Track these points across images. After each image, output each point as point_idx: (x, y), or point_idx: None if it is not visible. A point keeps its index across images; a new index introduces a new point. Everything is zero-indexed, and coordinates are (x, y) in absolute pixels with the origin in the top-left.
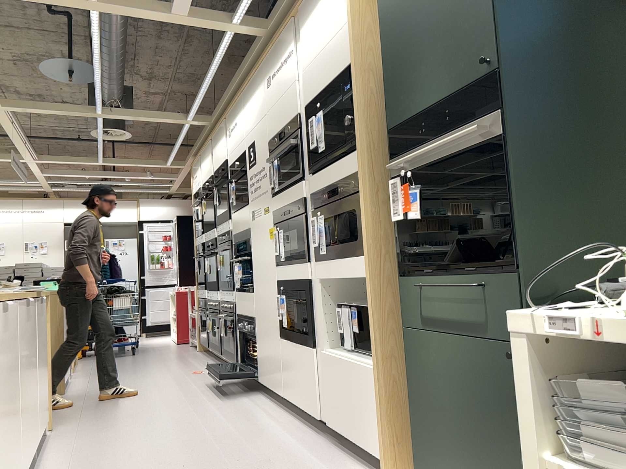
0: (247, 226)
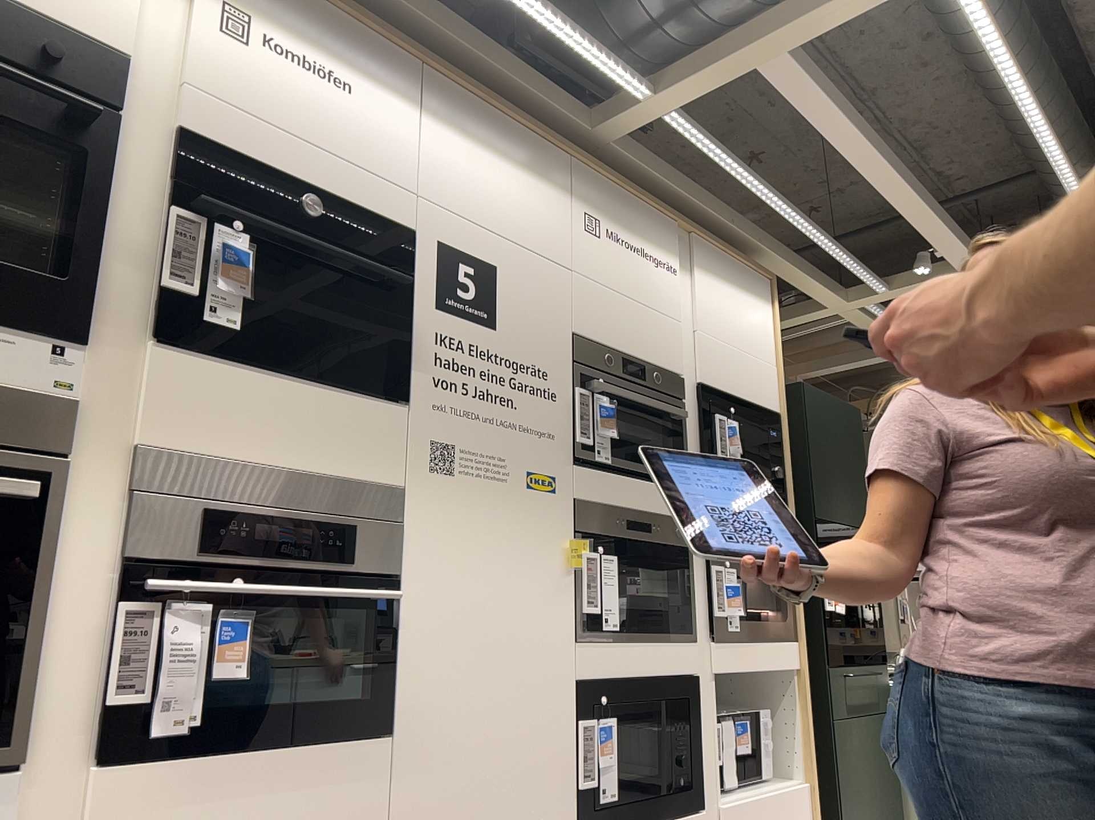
0: (374, 473)
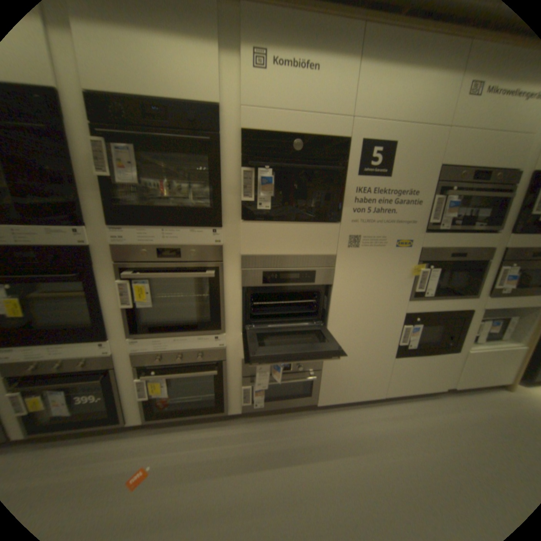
0: (324, 251)
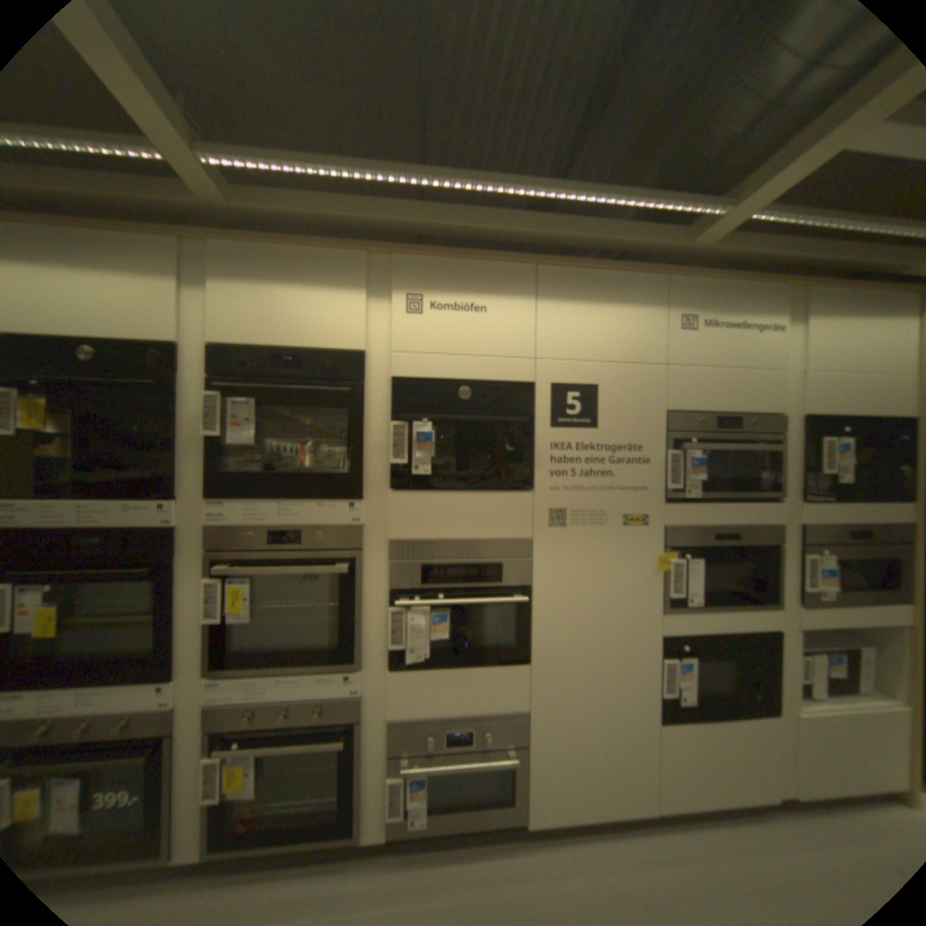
0: (512, 533)
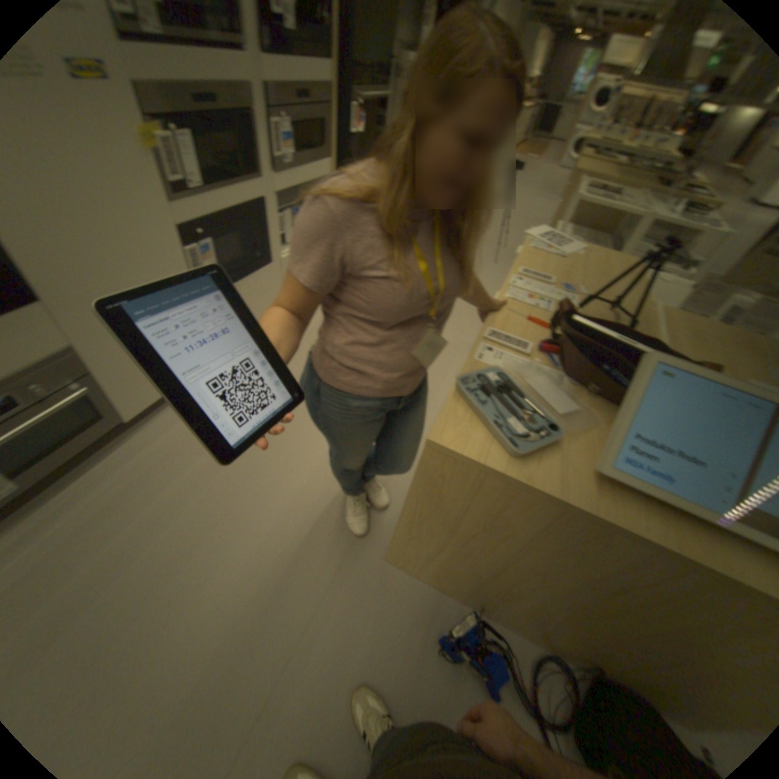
0: None
